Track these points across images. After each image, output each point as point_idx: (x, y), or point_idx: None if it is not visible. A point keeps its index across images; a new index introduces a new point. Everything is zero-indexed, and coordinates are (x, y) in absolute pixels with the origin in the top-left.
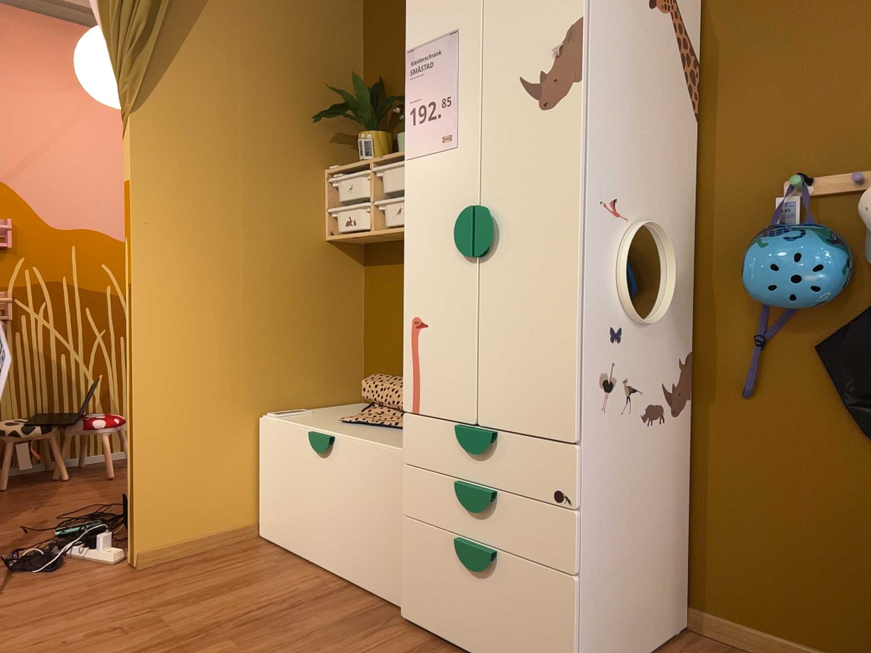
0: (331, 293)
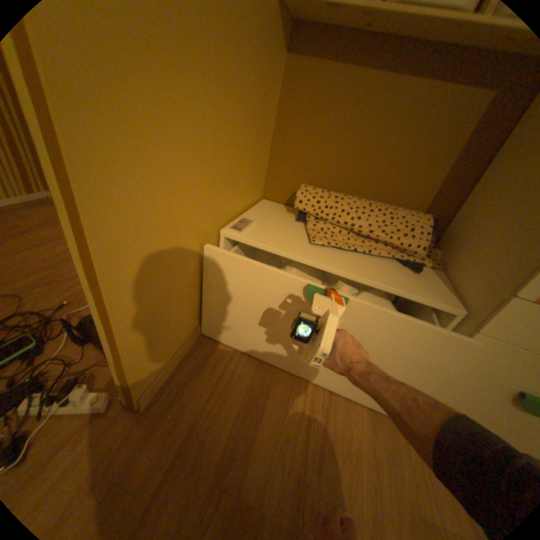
0: (267, 84)
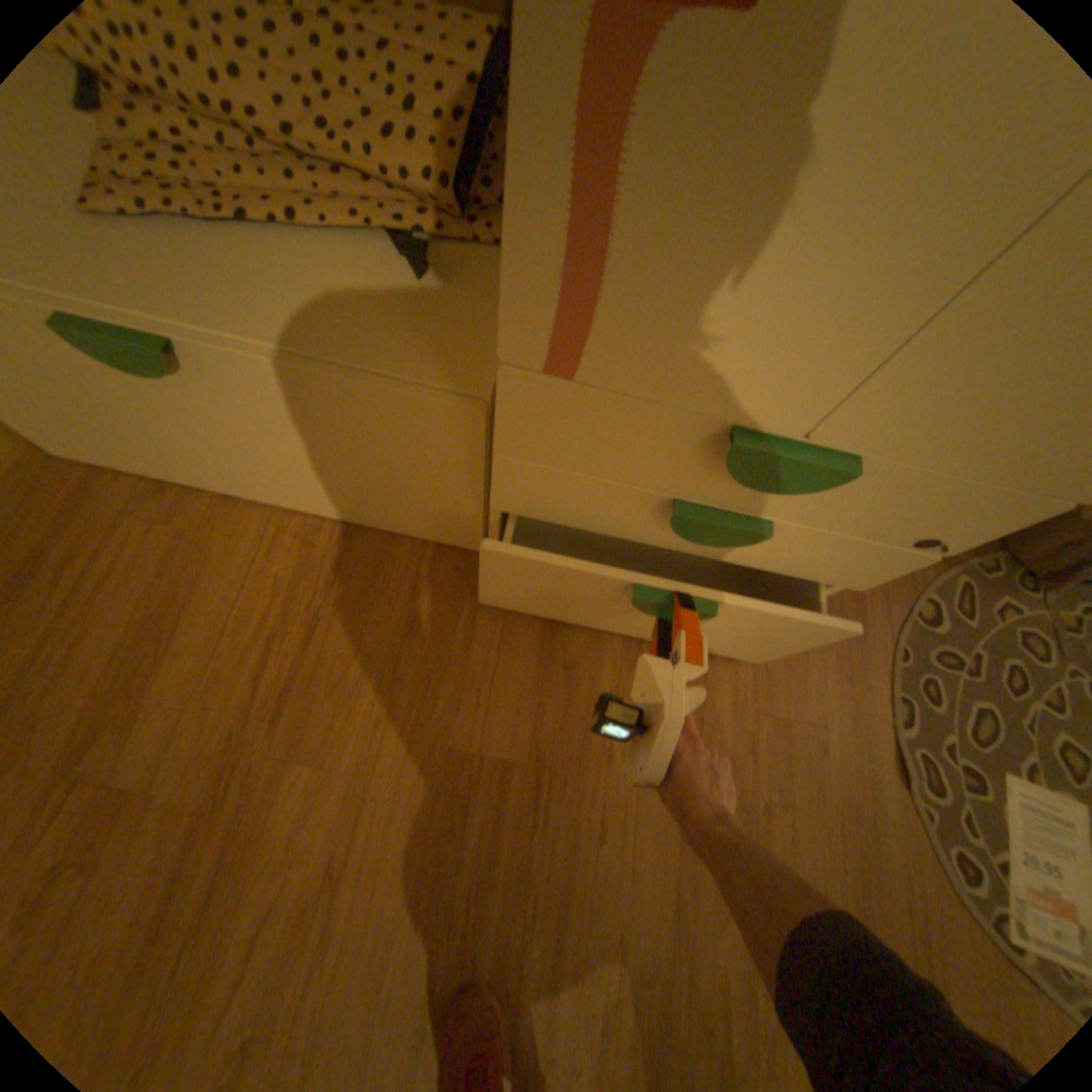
0: None
